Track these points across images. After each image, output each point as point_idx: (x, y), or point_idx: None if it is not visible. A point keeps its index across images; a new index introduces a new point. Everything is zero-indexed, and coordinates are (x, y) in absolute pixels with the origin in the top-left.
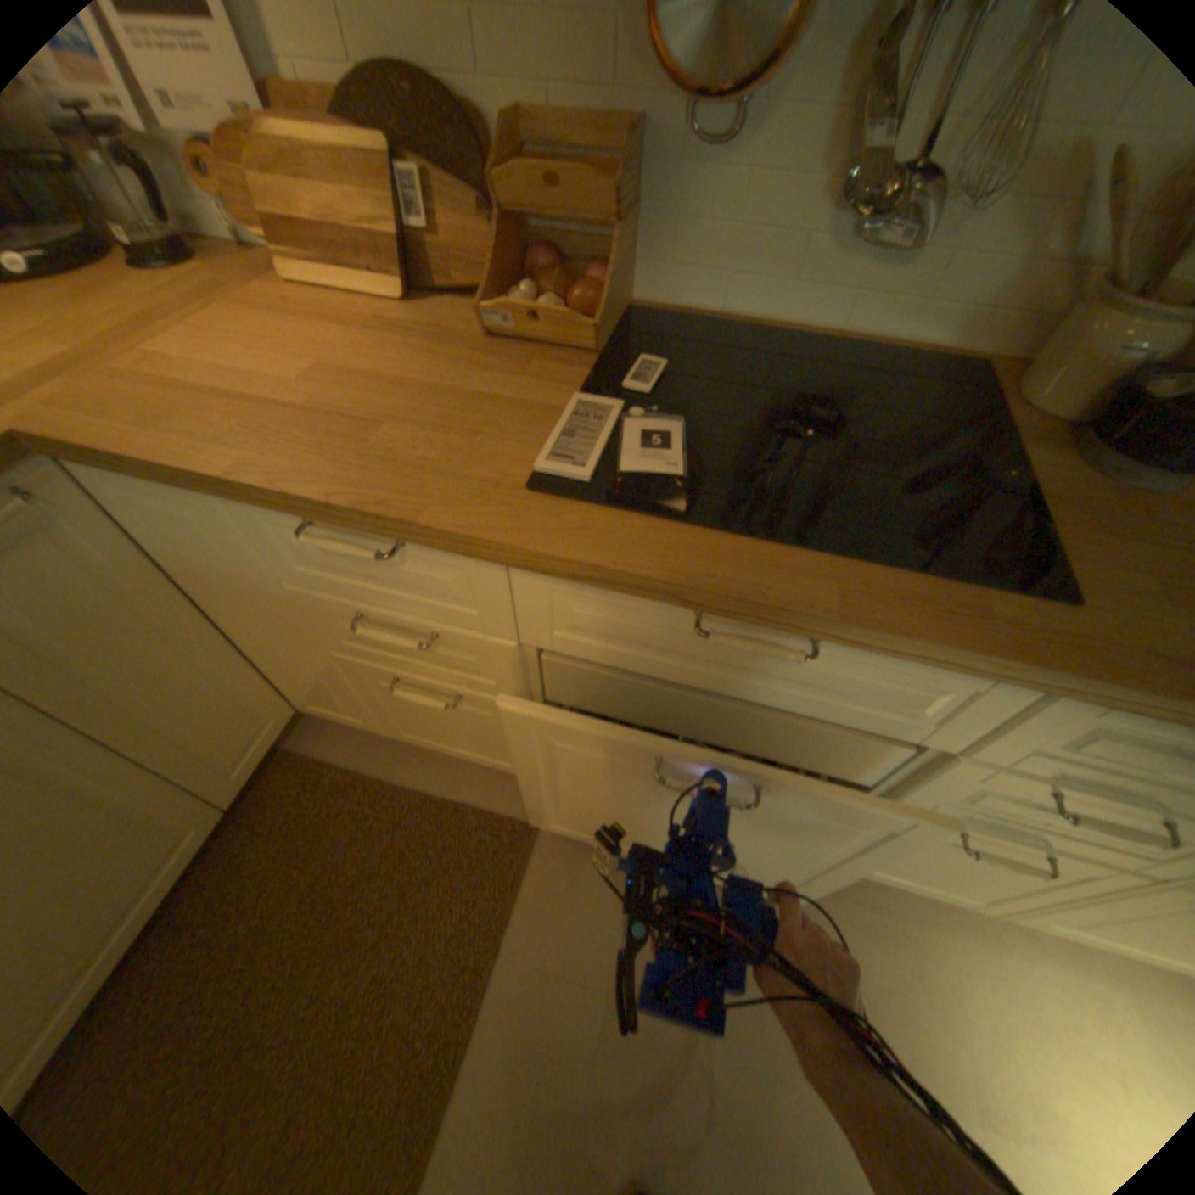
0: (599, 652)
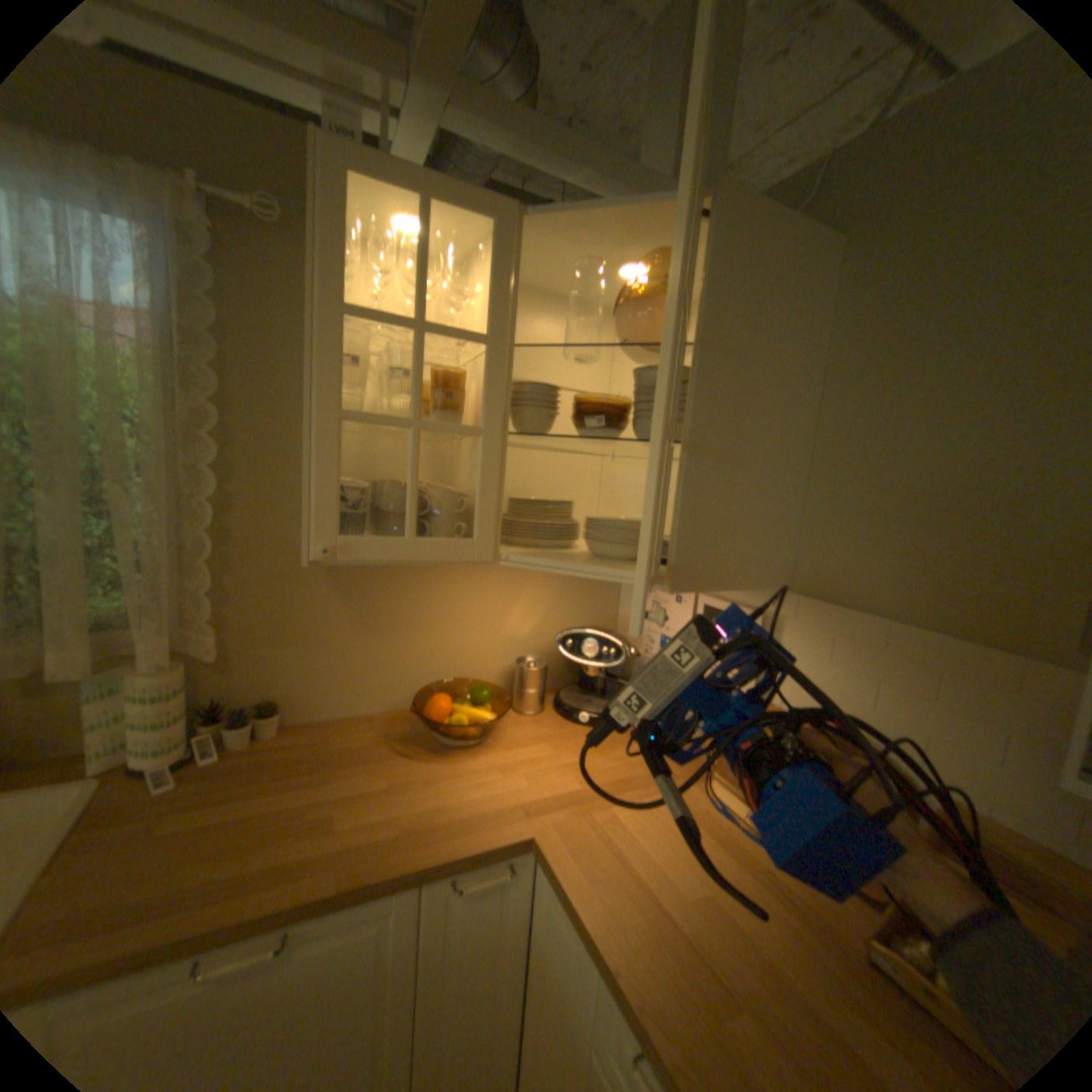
0: None
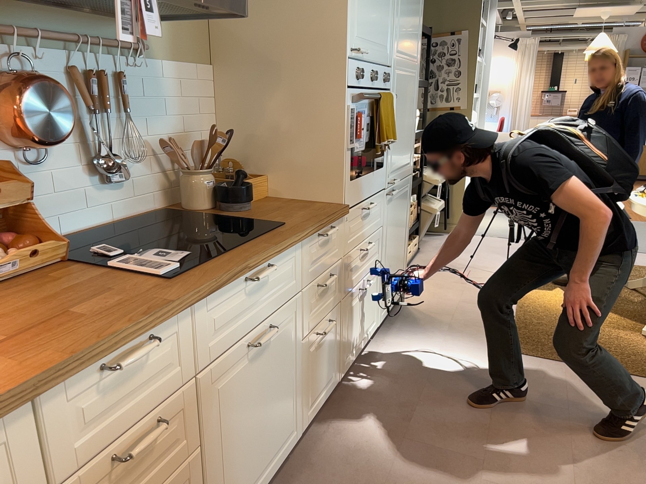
0: (224, 342)
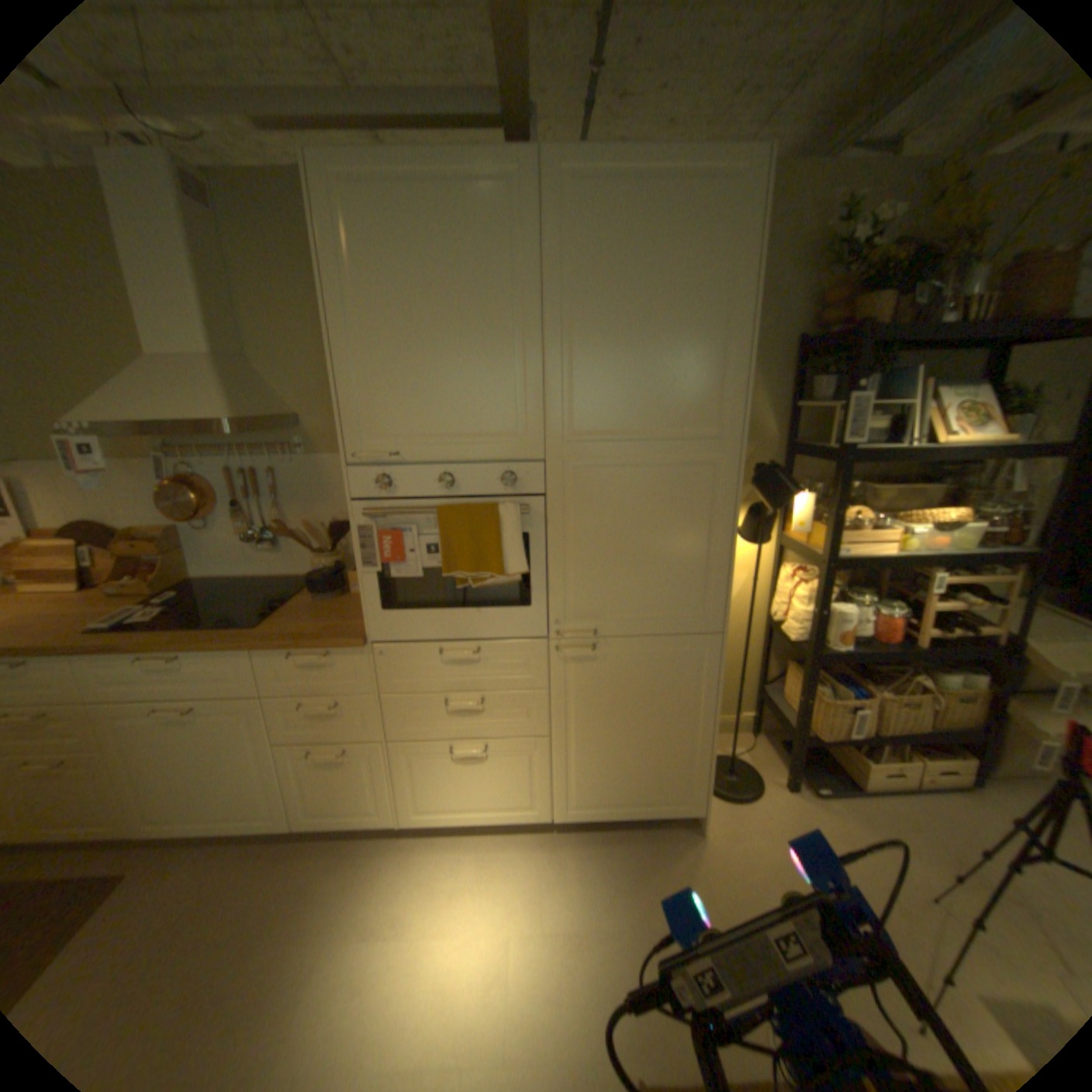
0: (116, 697)
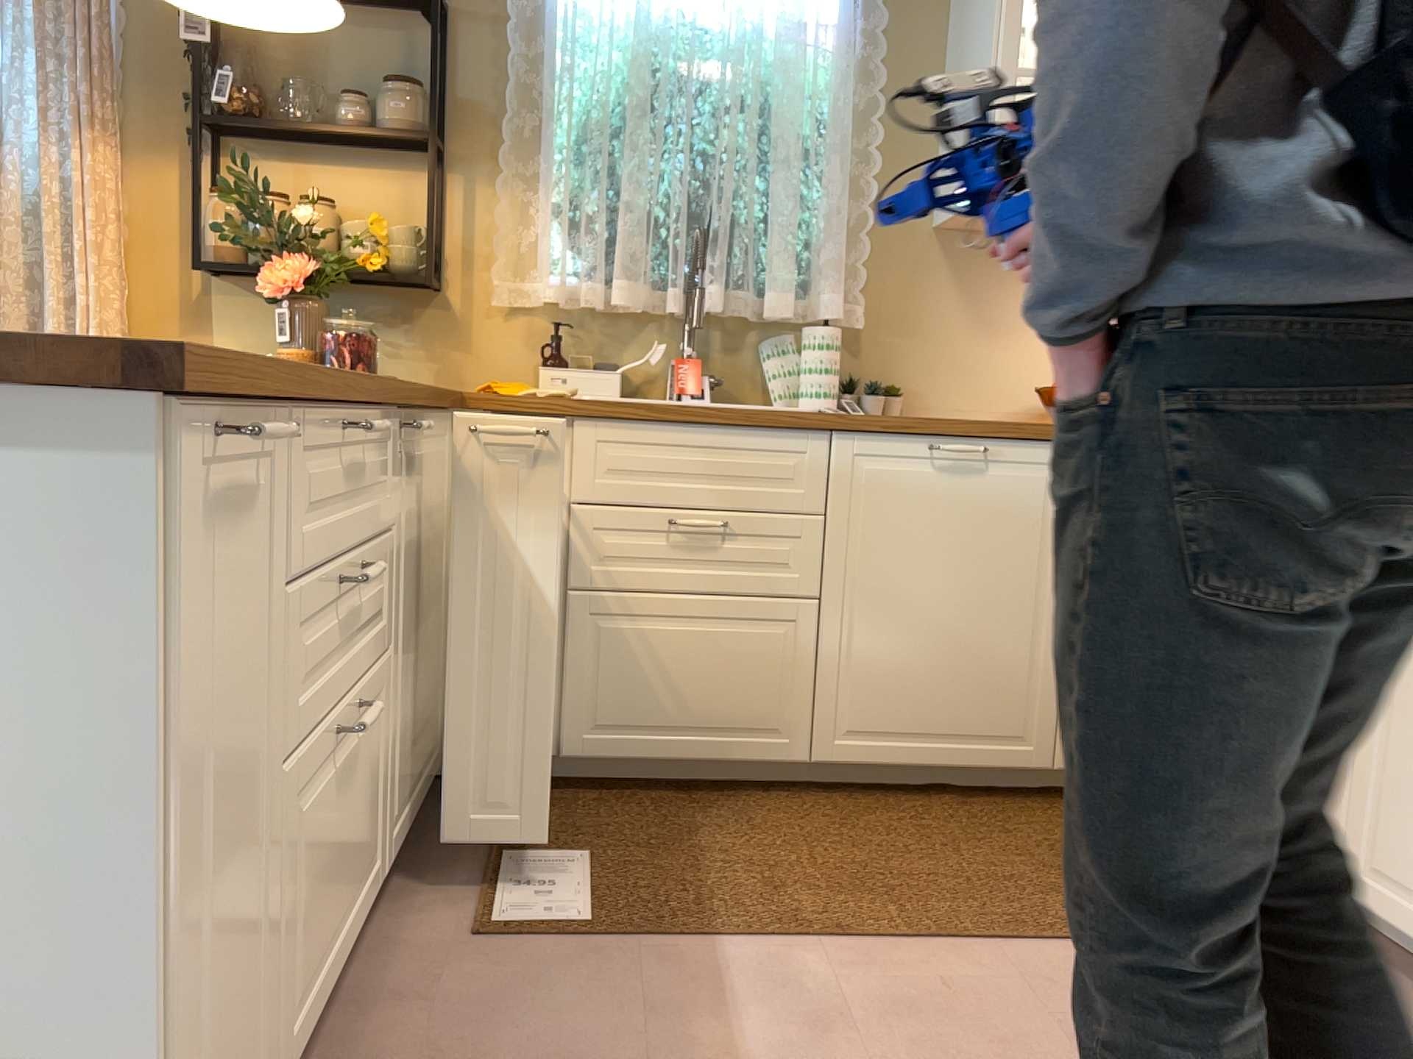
0: None
